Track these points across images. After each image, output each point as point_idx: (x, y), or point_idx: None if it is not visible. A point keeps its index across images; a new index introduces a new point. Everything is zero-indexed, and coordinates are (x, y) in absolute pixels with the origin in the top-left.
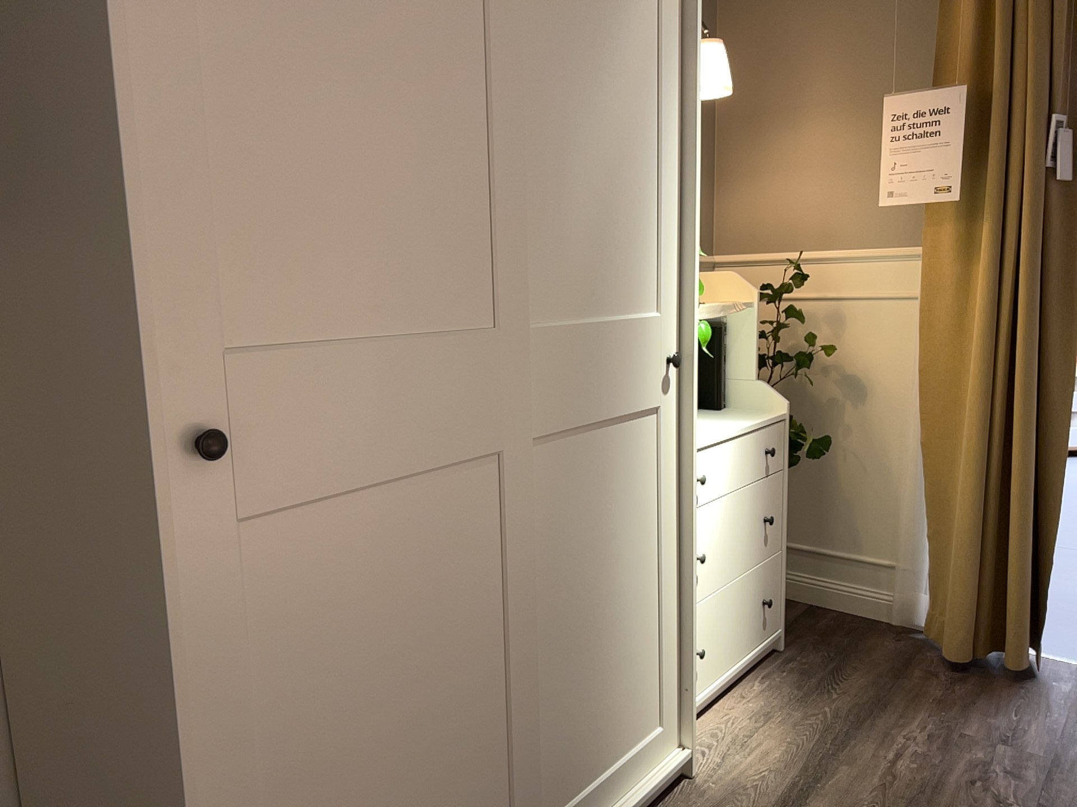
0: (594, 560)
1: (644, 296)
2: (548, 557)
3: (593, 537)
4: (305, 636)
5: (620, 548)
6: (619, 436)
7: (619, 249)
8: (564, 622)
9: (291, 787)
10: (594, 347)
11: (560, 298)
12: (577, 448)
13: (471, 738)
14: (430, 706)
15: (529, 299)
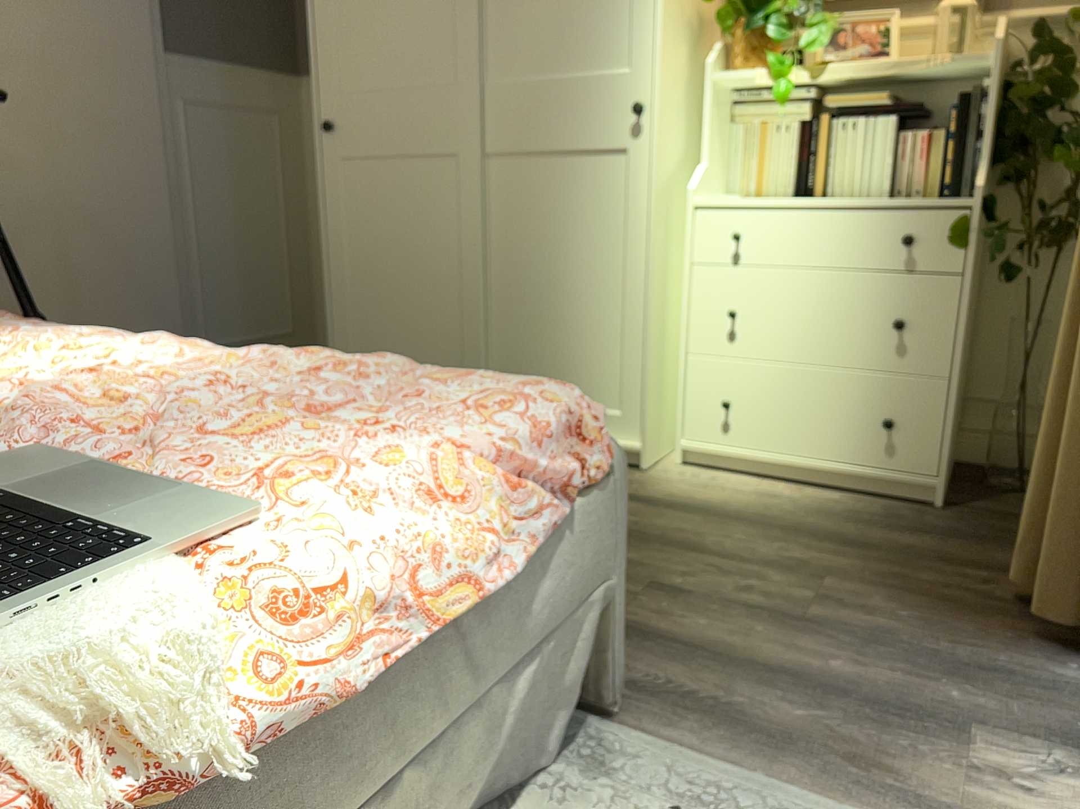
0: (547, 259)
1: (618, 48)
2: (502, 240)
3: (547, 241)
4: (349, 219)
5: (579, 260)
6: (581, 168)
7: (583, 11)
8: (517, 291)
9: (342, 280)
10: (548, 93)
11: (516, 57)
12: (531, 169)
13: (430, 318)
14: (405, 285)
15: (483, 60)
